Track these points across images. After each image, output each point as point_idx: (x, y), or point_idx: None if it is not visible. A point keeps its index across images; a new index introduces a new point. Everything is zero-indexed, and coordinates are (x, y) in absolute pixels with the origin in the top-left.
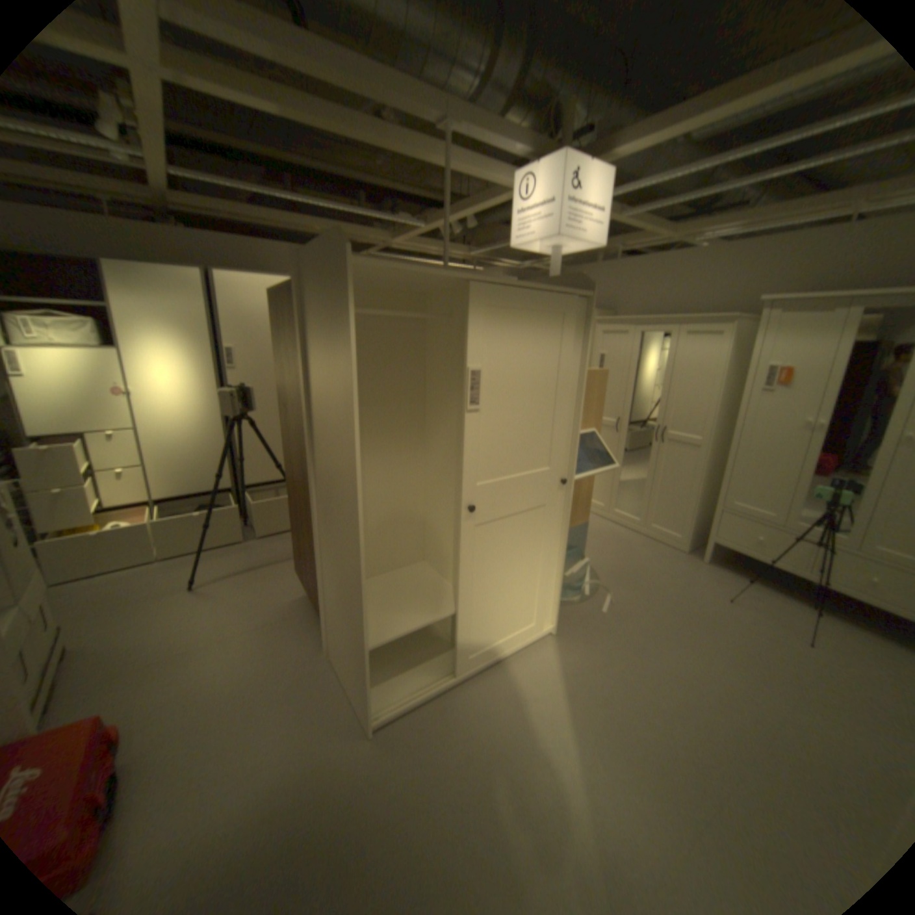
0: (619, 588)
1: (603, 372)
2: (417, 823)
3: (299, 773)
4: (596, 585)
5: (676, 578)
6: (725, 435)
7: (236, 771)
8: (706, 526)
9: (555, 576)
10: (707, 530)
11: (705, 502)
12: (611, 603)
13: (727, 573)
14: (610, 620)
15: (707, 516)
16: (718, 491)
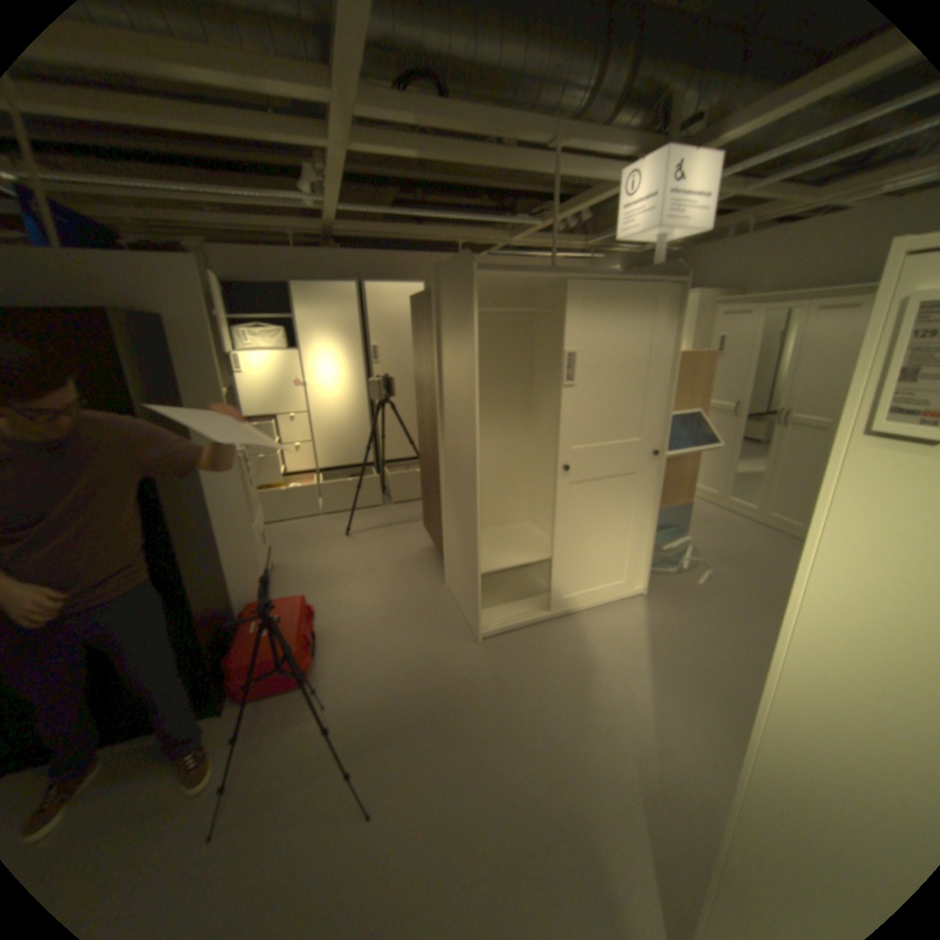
0: (722, 566)
1: (712, 352)
2: (514, 697)
3: (430, 654)
4: (698, 562)
5: (789, 563)
6: None
7: (388, 646)
8: None
9: (648, 540)
10: None
11: None
12: (710, 578)
13: None
14: (706, 590)
15: None
16: None
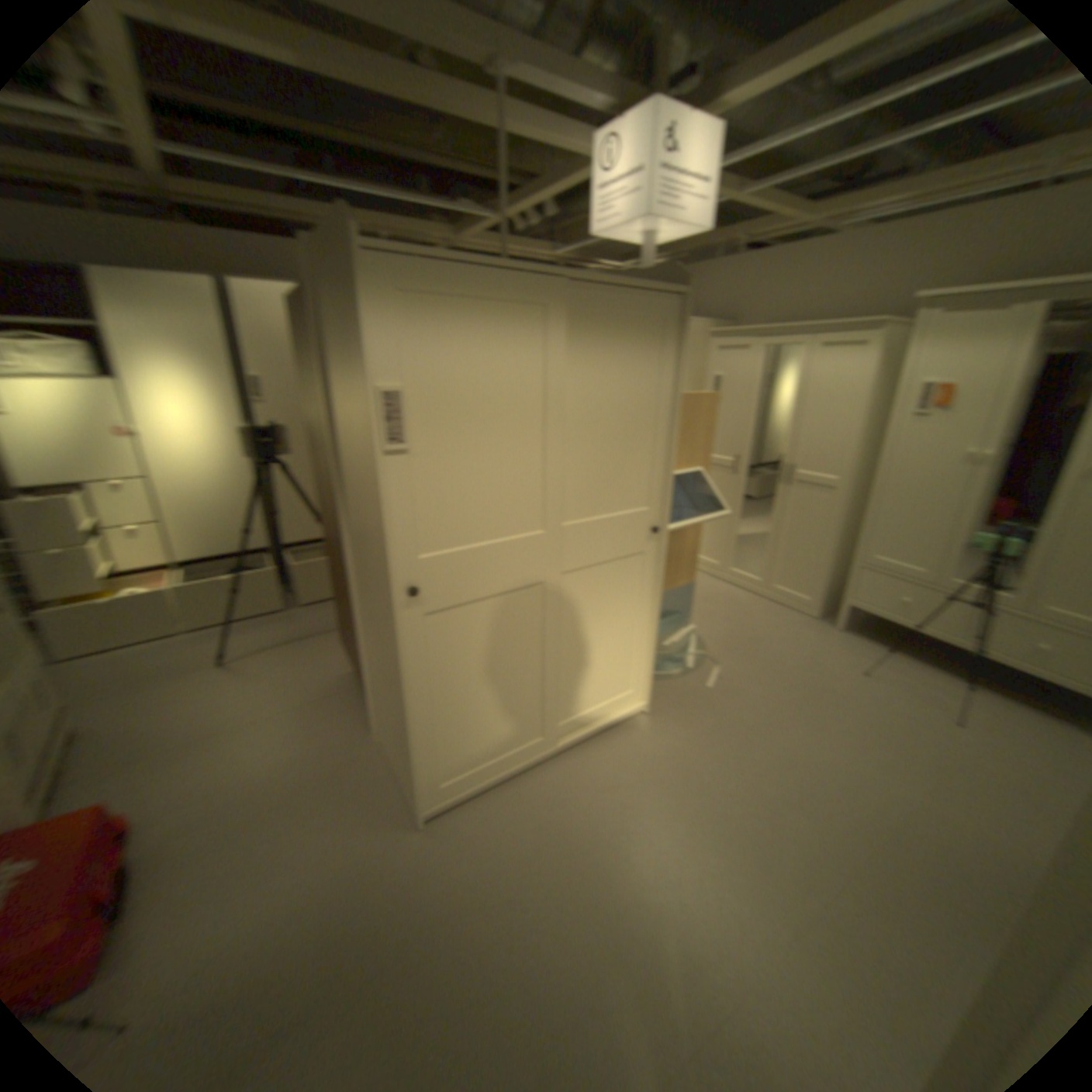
0: (732, 659)
1: (714, 395)
2: (474, 919)
3: (343, 863)
4: (705, 656)
5: (802, 648)
6: (869, 473)
7: (271, 861)
8: (843, 586)
9: (649, 644)
10: (845, 591)
11: (843, 556)
12: (721, 677)
13: (866, 642)
14: (718, 696)
15: (845, 574)
16: (860, 543)
